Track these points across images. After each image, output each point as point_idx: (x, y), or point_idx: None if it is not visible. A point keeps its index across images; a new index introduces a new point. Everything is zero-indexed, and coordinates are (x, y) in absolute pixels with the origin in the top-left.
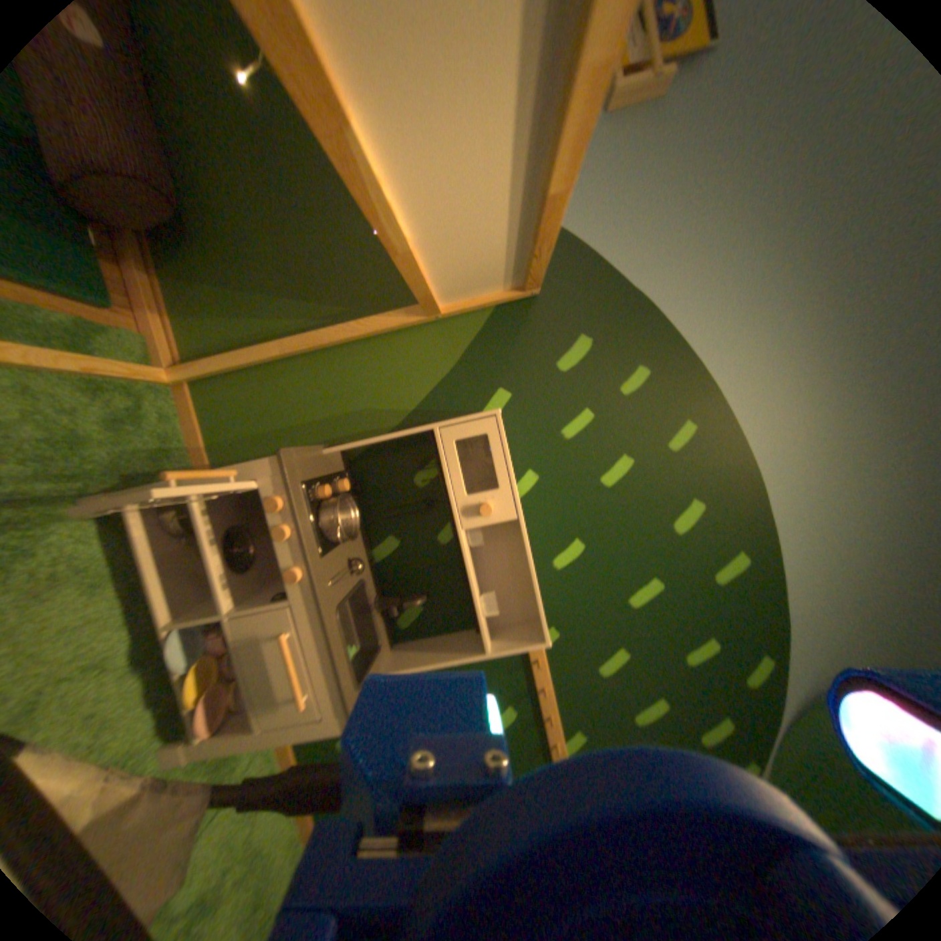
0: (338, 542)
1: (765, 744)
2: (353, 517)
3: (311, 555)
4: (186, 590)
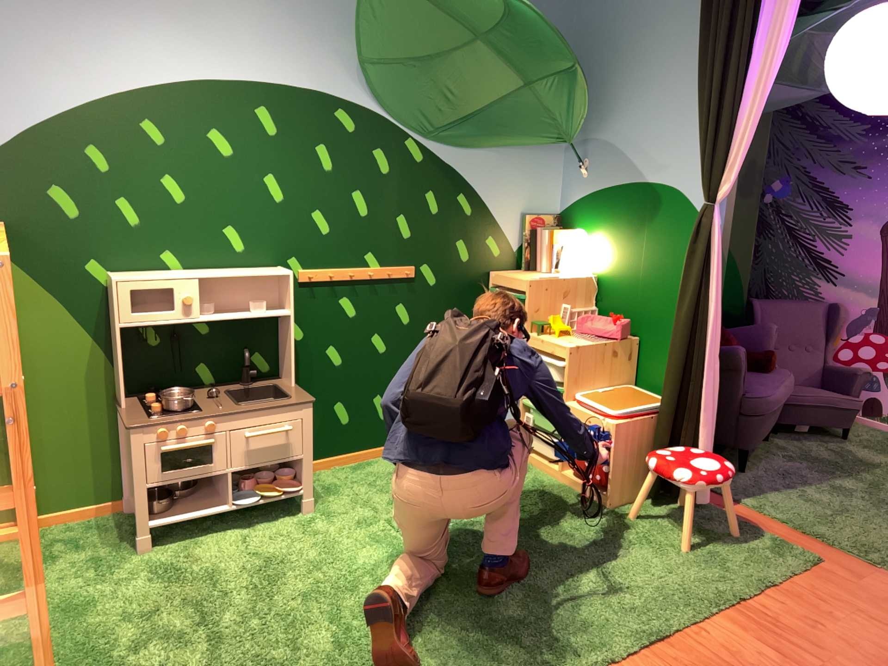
0: (199, 403)
1: (396, 134)
2: (181, 393)
3: (205, 414)
4: (214, 498)
